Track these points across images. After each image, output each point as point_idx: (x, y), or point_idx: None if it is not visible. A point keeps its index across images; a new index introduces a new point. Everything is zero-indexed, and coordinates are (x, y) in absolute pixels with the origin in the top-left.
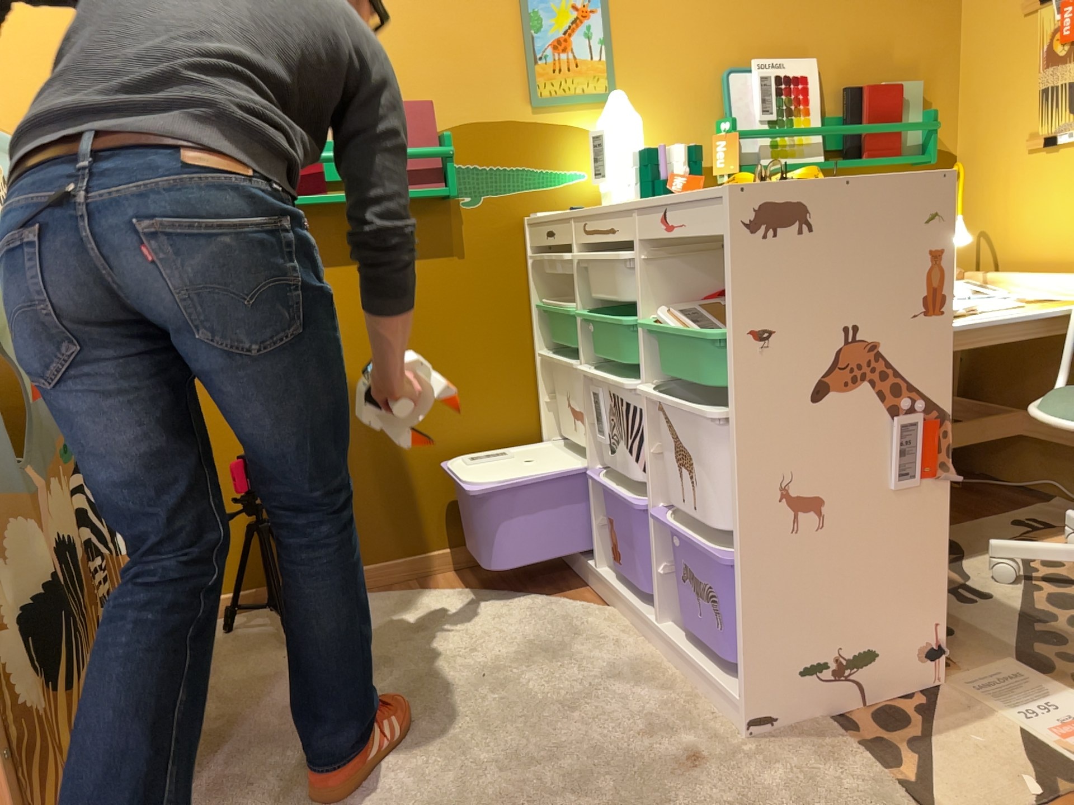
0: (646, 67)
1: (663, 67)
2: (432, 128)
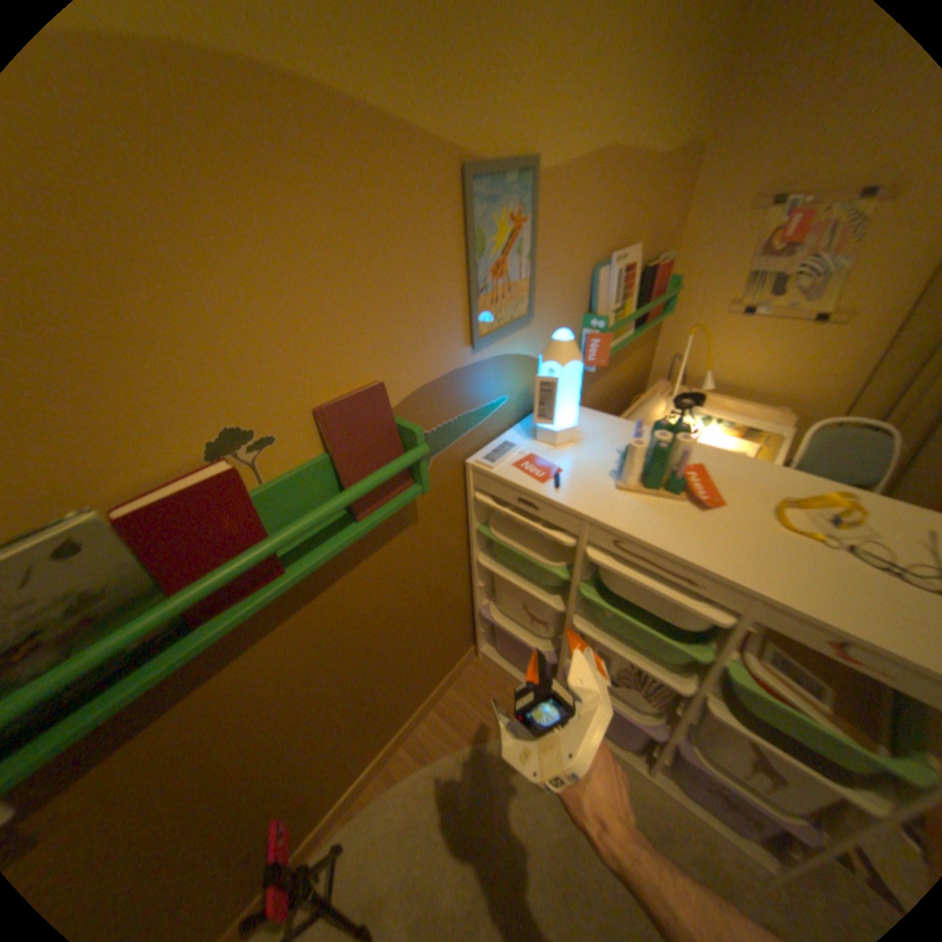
0: (554, 273)
1: (564, 269)
2: (390, 418)
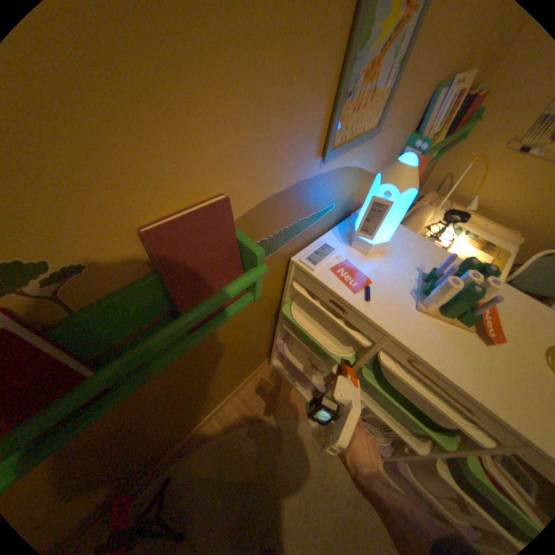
0: (411, 86)
1: (419, 83)
2: (232, 235)
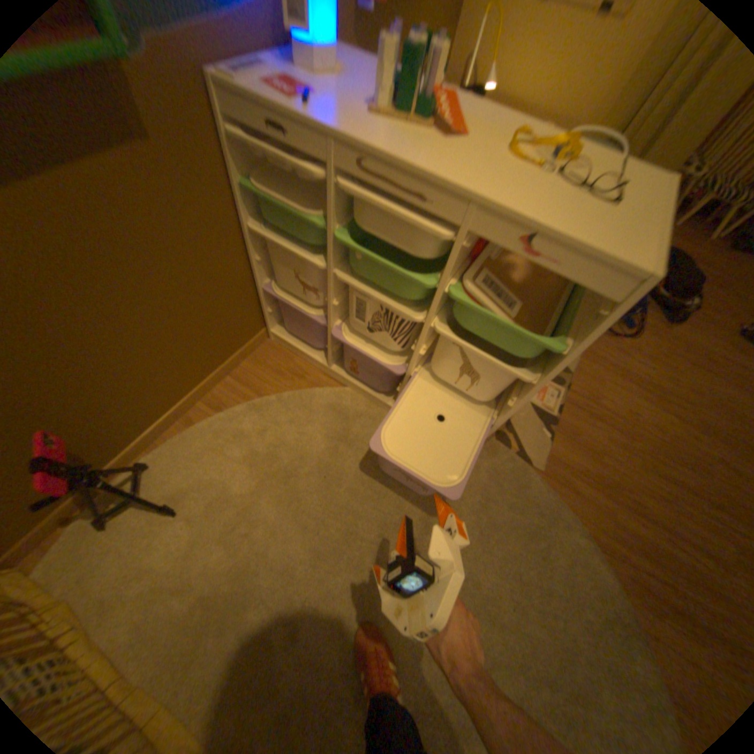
0: None
1: None
2: None
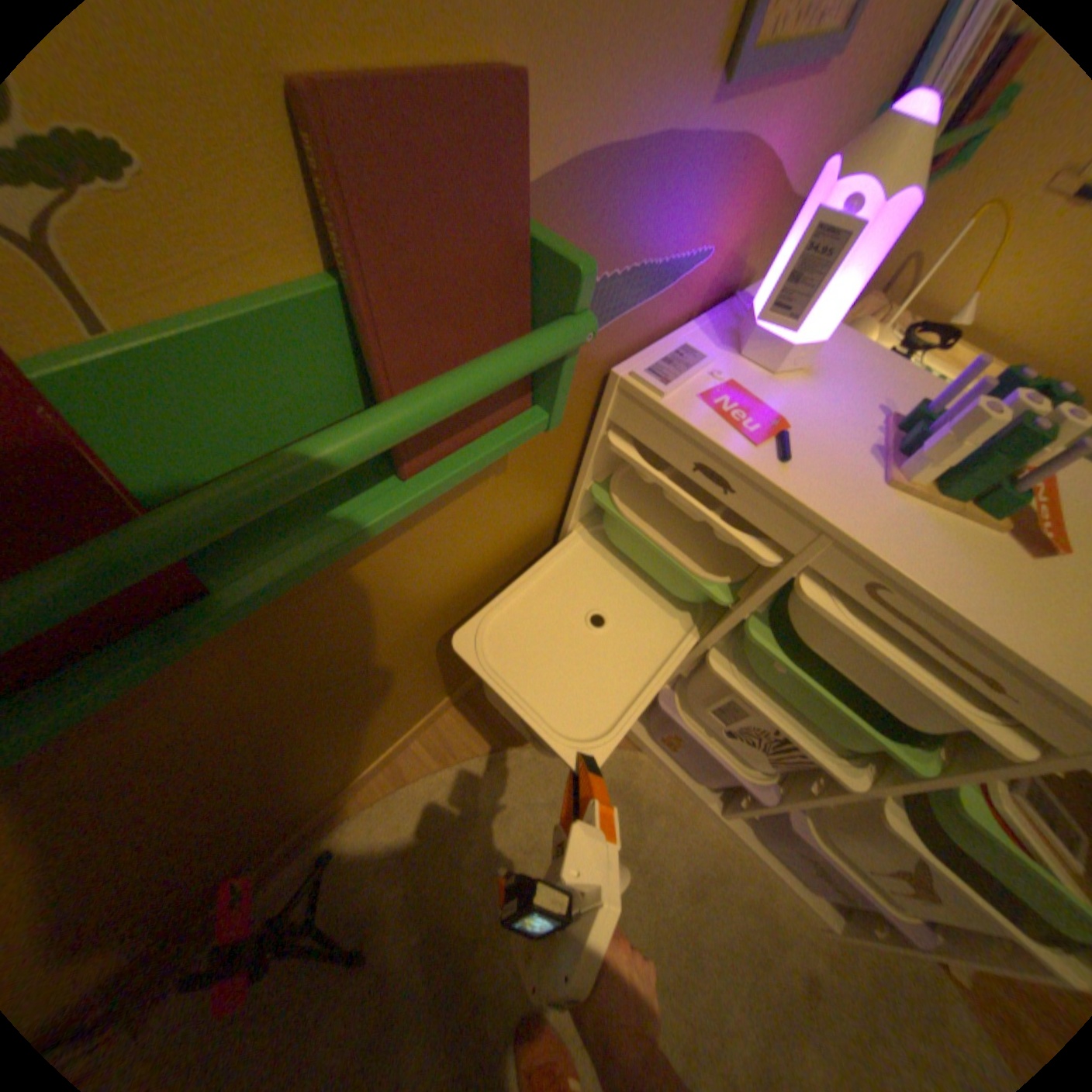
0: None
1: None
2: (522, 208)
